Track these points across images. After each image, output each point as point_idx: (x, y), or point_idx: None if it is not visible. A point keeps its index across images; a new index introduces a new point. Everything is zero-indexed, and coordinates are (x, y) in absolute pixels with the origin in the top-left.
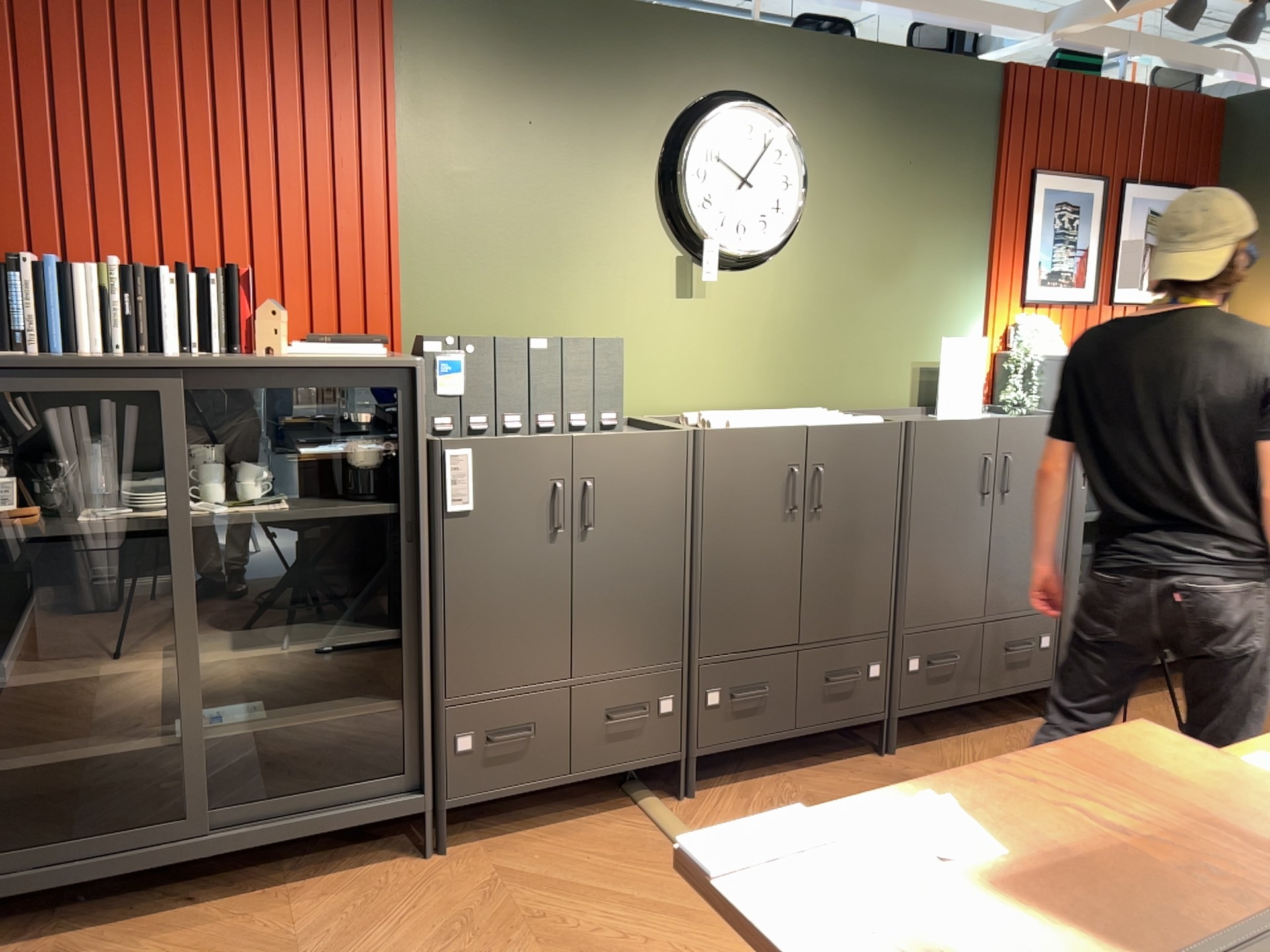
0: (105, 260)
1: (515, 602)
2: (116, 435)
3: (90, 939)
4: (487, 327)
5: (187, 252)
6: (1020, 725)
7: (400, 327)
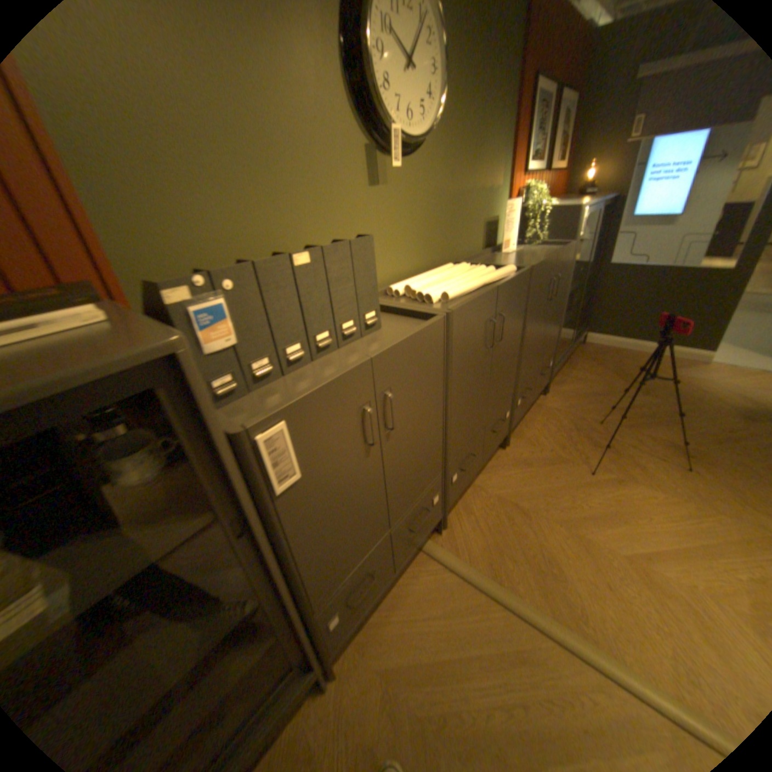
0: None
1: (350, 515)
2: None
3: None
4: (215, 242)
5: None
6: (538, 404)
7: (103, 262)
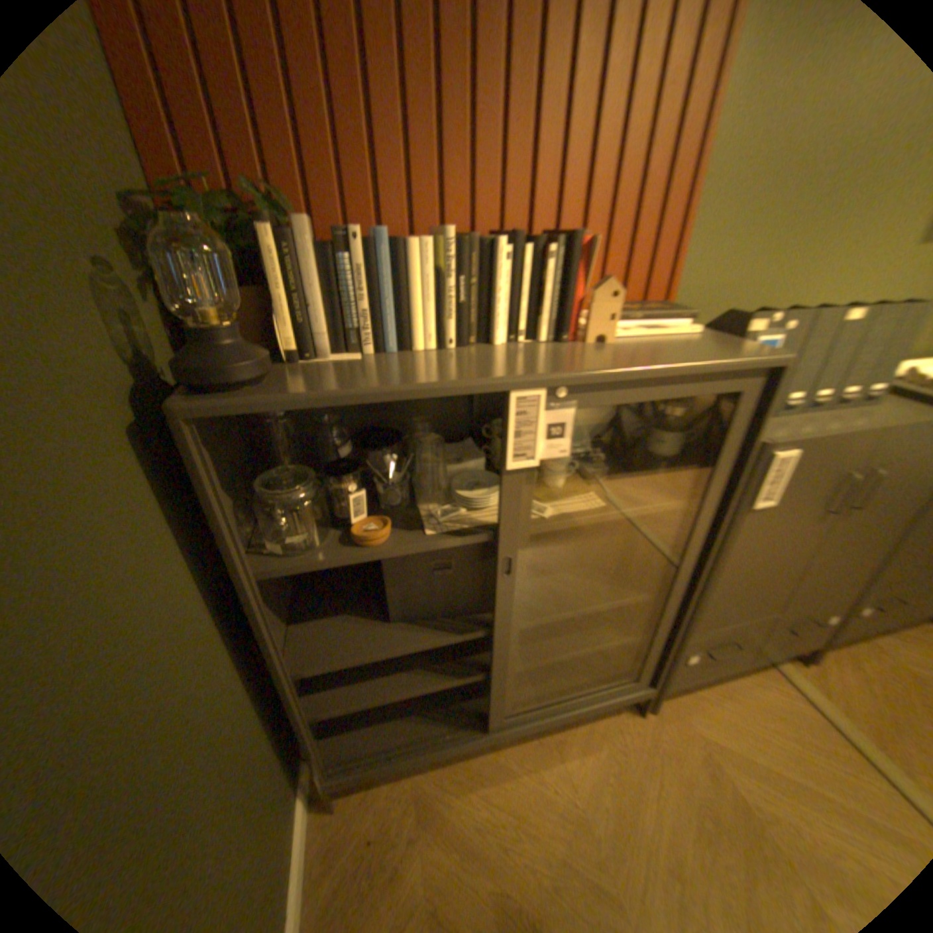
0: (416, 224)
1: (772, 570)
2: (435, 422)
3: (437, 790)
4: (745, 285)
5: (495, 209)
6: None
7: (676, 289)
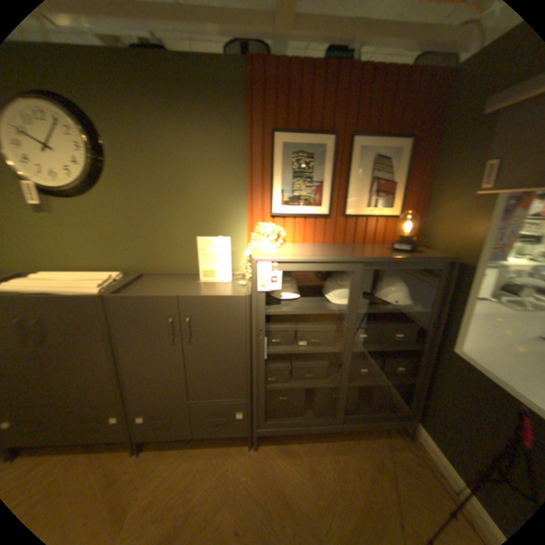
0: None
1: None
2: None
3: None
4: None
5: None
6: (228, 451)
7: None
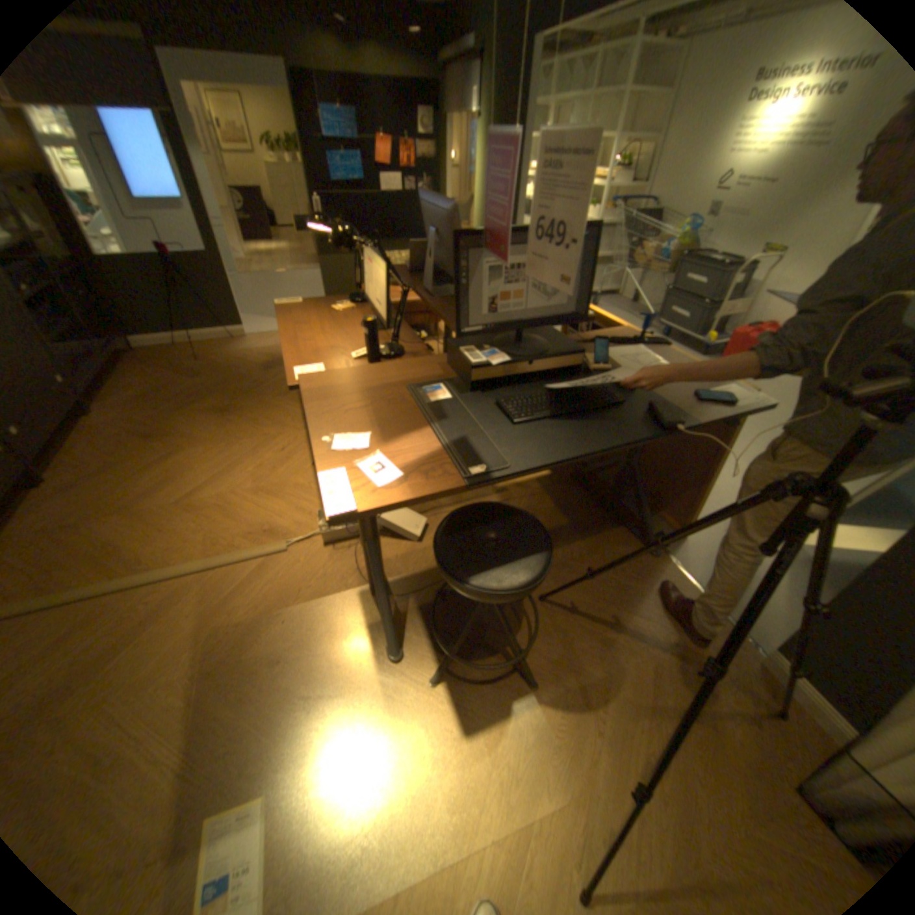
0: None
1: None
2: None
3: None
4: None
5: None
6: (79, 427)
7: None
